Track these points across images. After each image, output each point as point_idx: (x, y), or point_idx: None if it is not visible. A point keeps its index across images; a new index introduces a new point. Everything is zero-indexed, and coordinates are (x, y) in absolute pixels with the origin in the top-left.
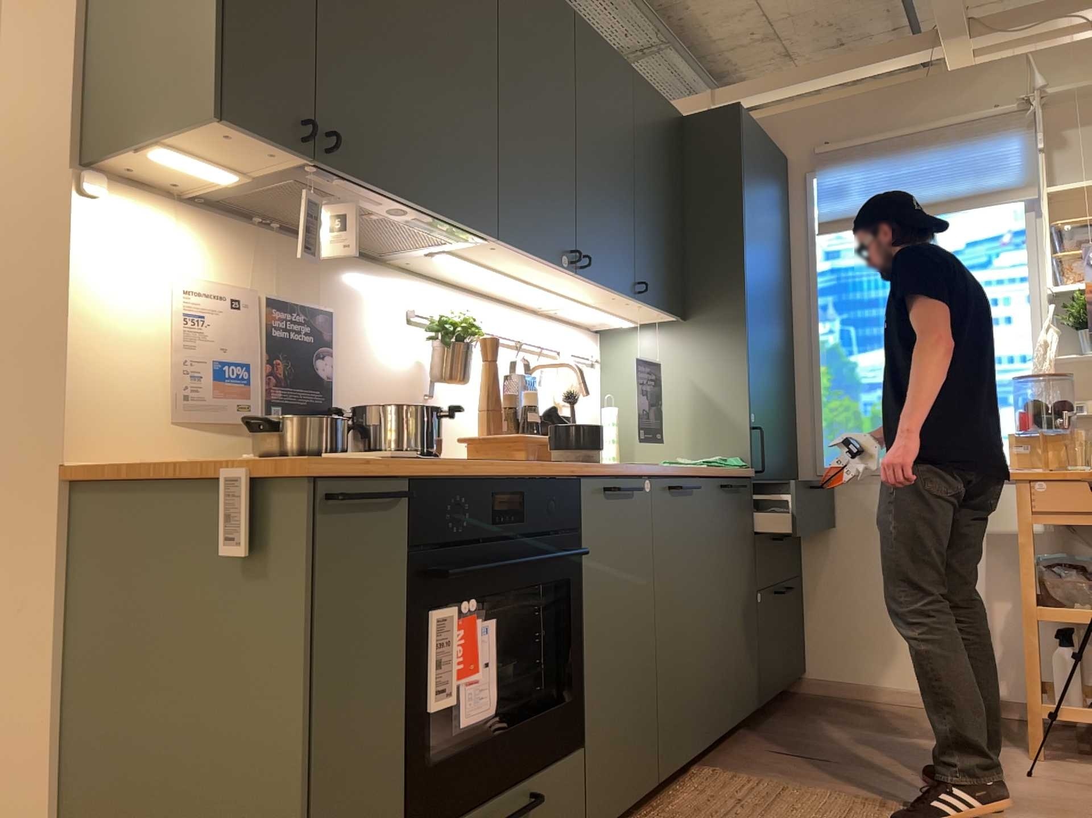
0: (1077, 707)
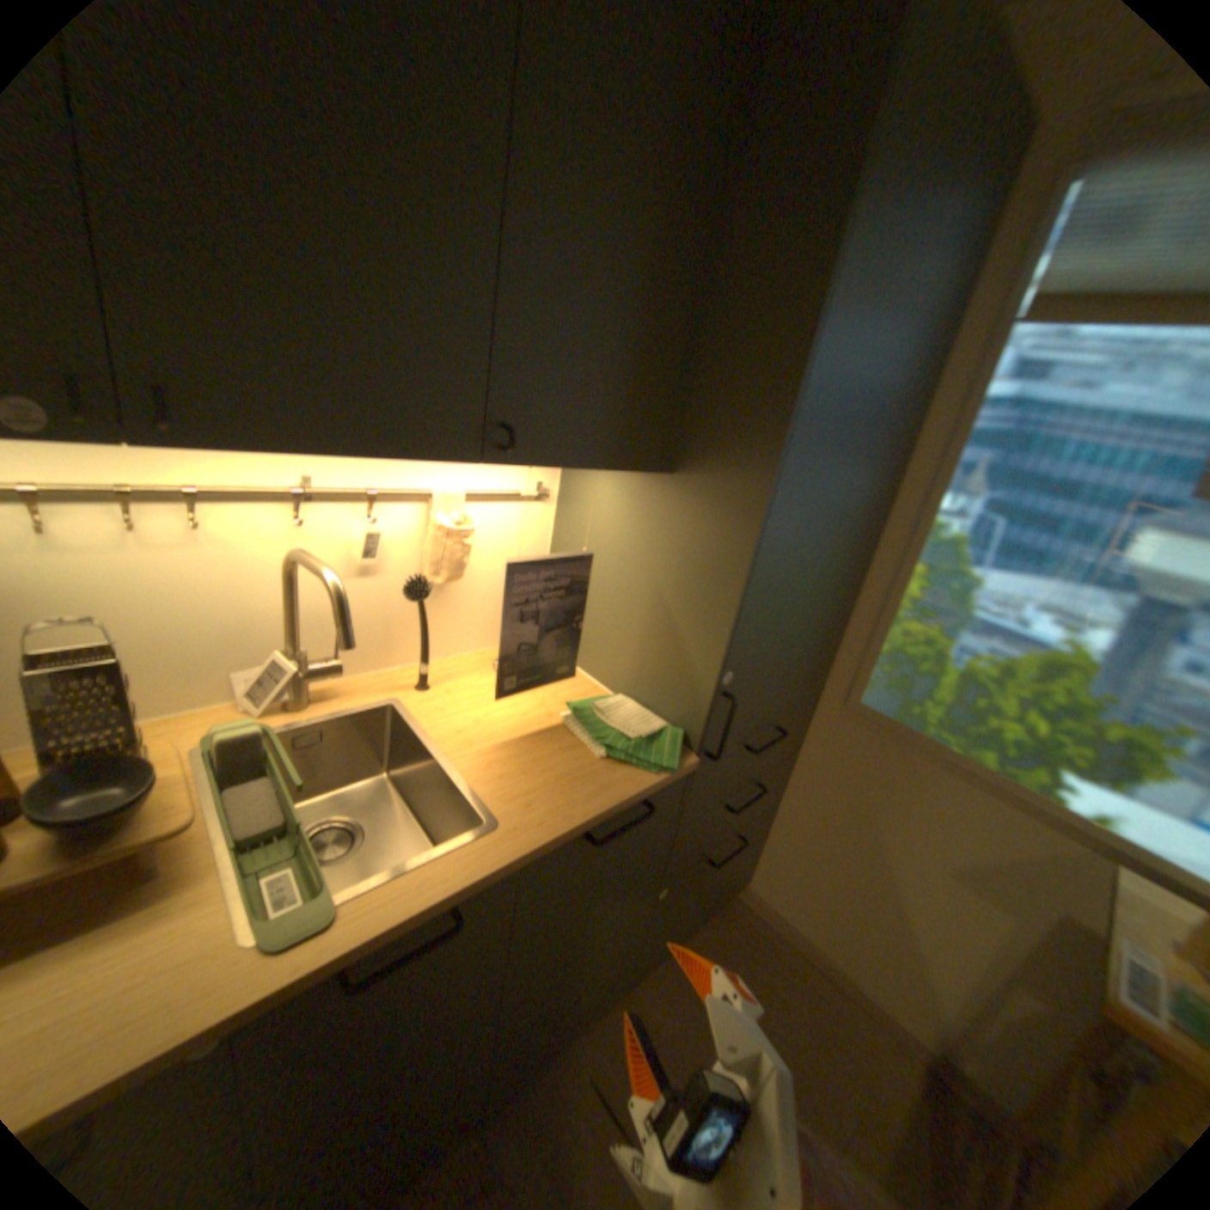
0: None
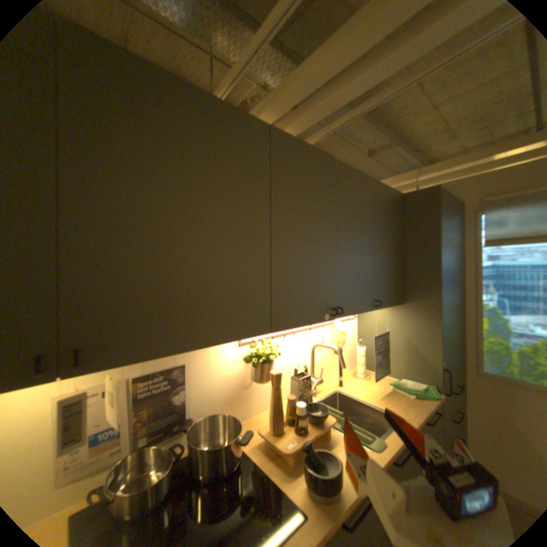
0: None
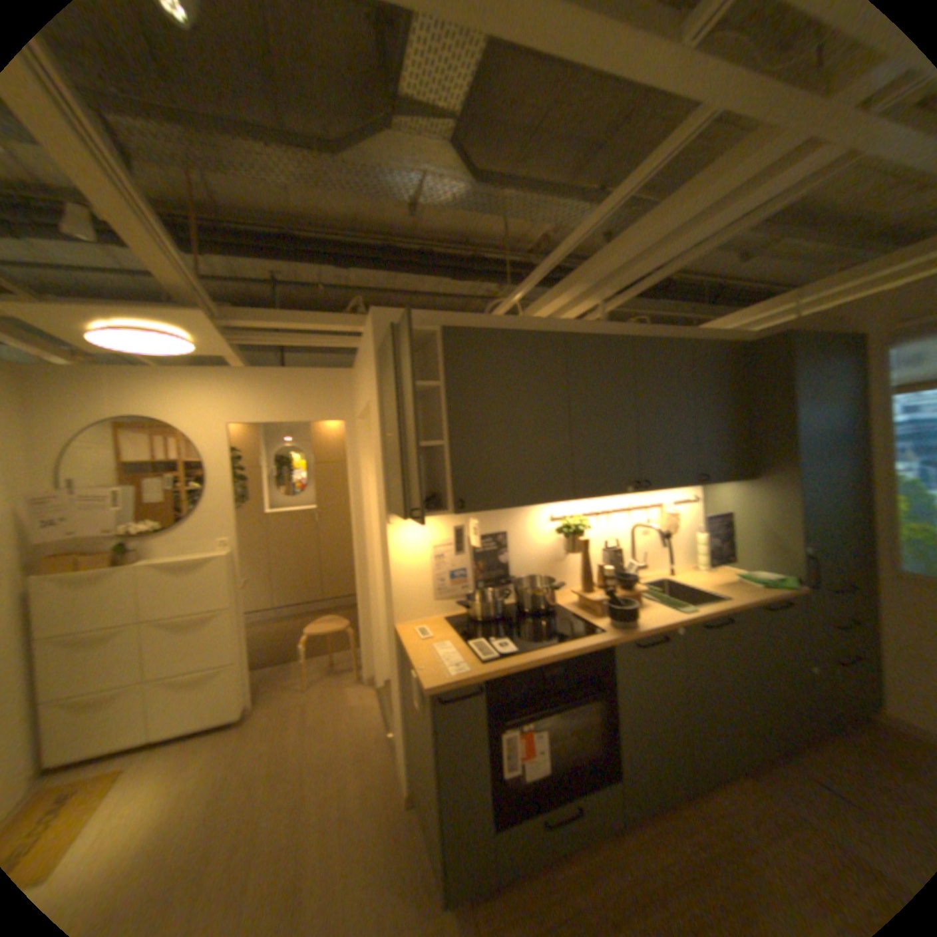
0: None
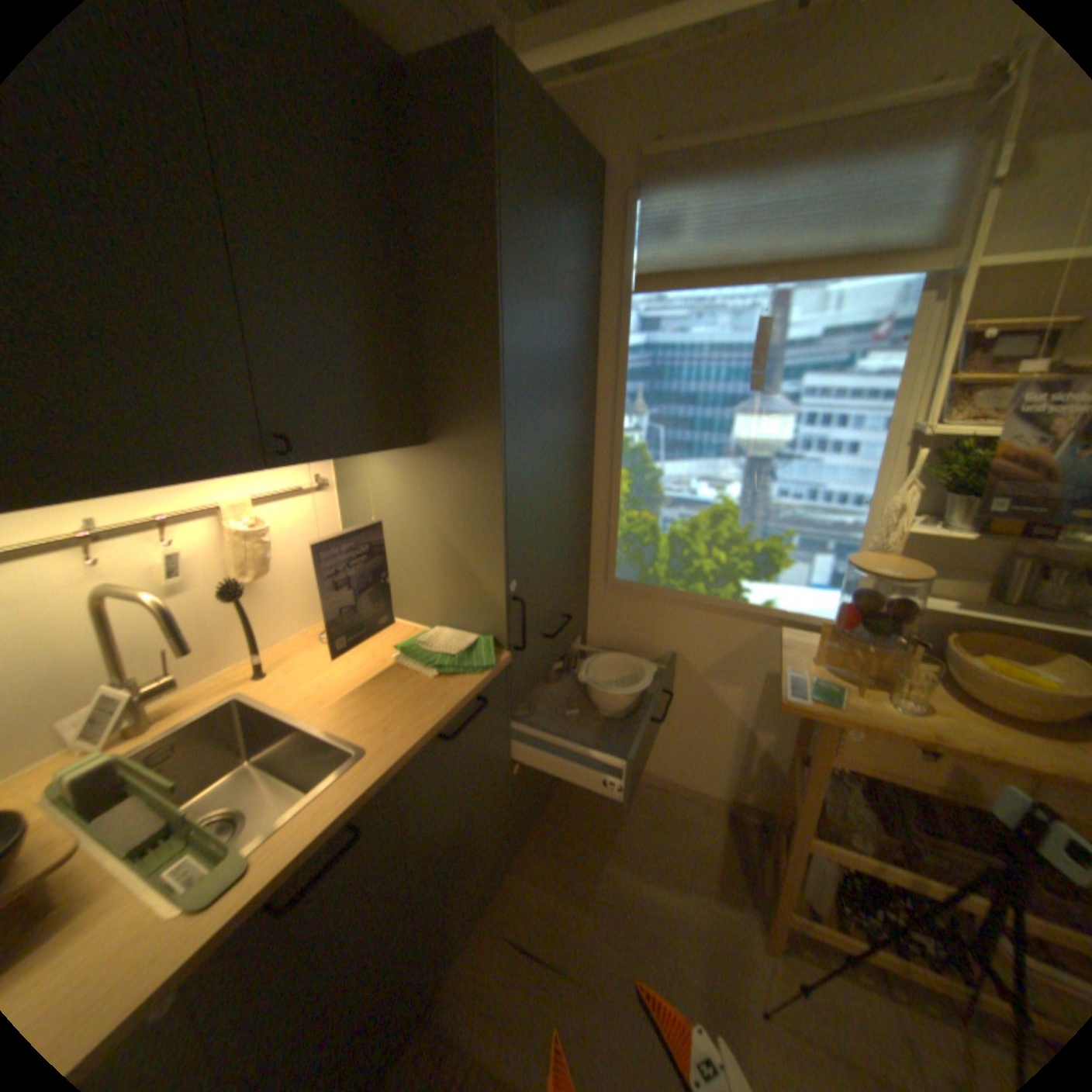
0: (826, 912)
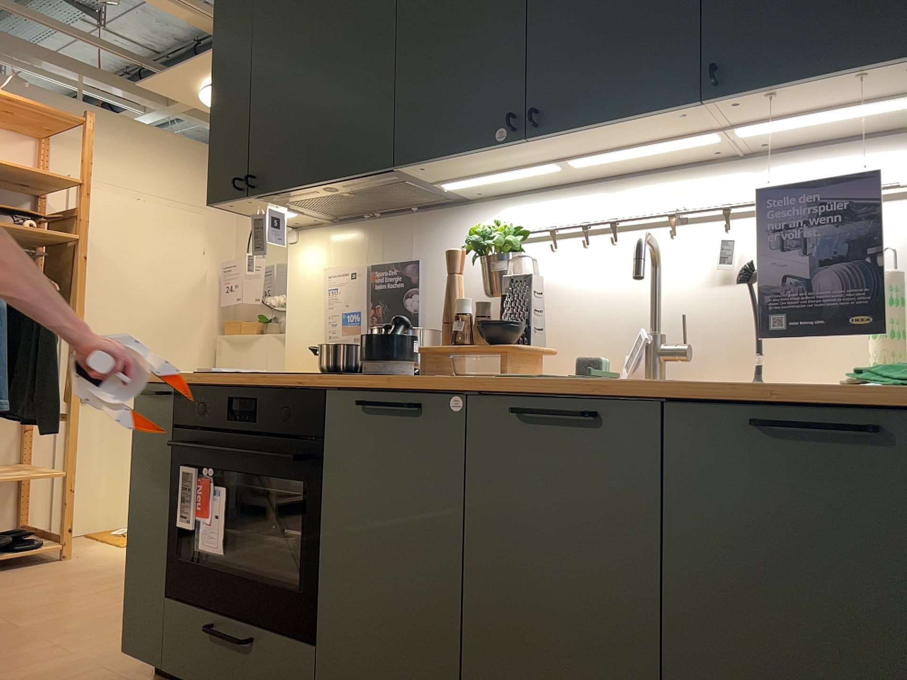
0: None
